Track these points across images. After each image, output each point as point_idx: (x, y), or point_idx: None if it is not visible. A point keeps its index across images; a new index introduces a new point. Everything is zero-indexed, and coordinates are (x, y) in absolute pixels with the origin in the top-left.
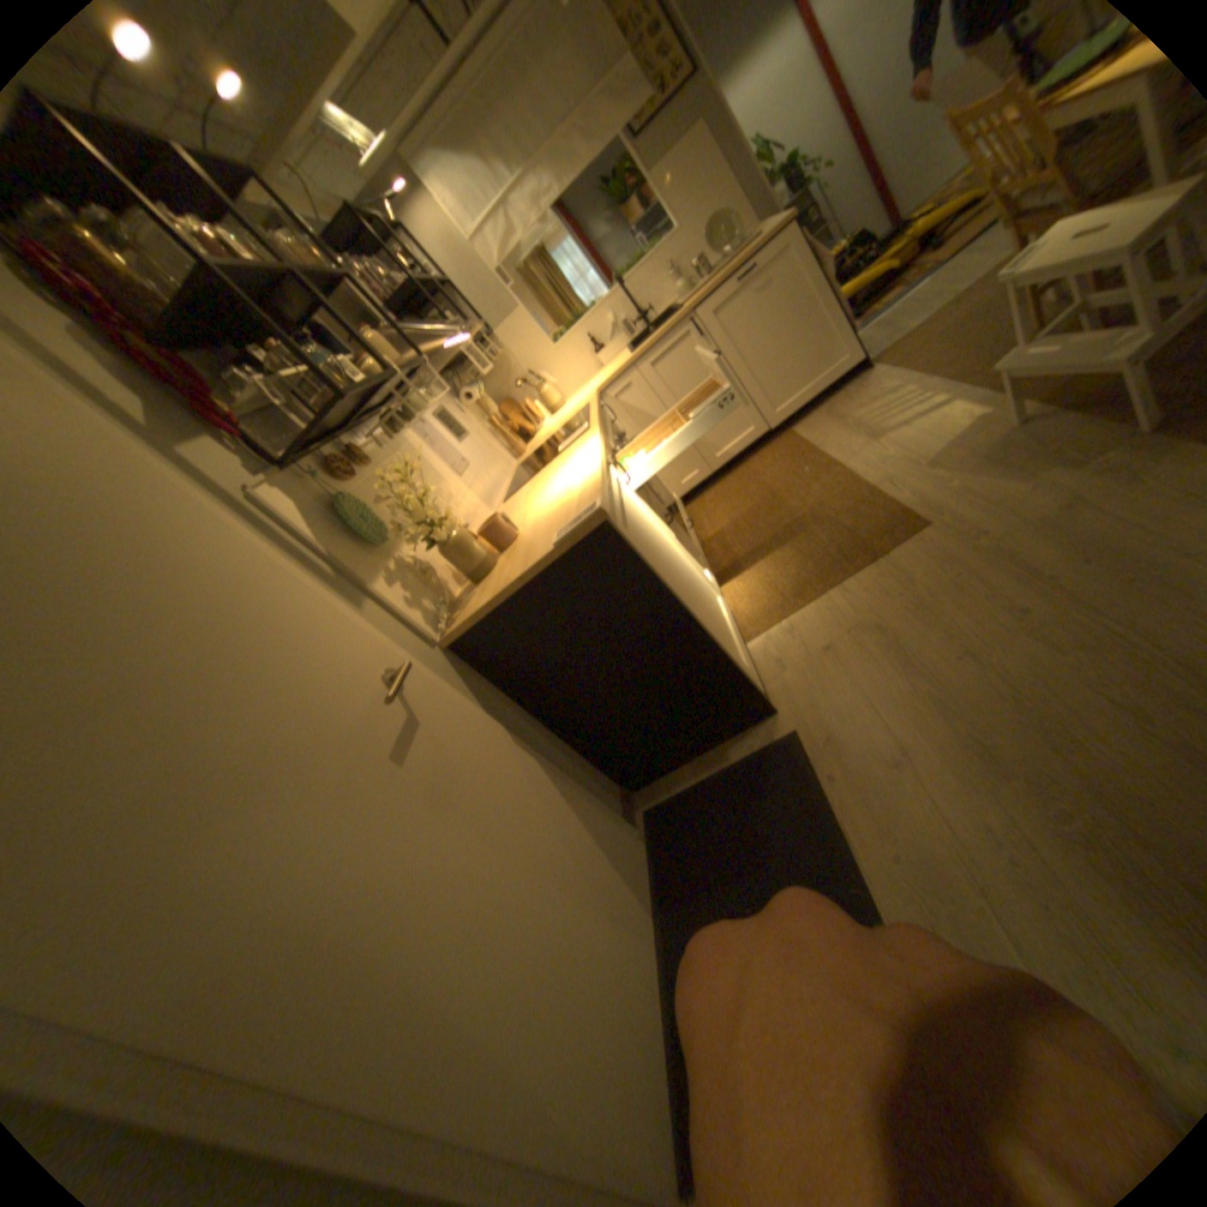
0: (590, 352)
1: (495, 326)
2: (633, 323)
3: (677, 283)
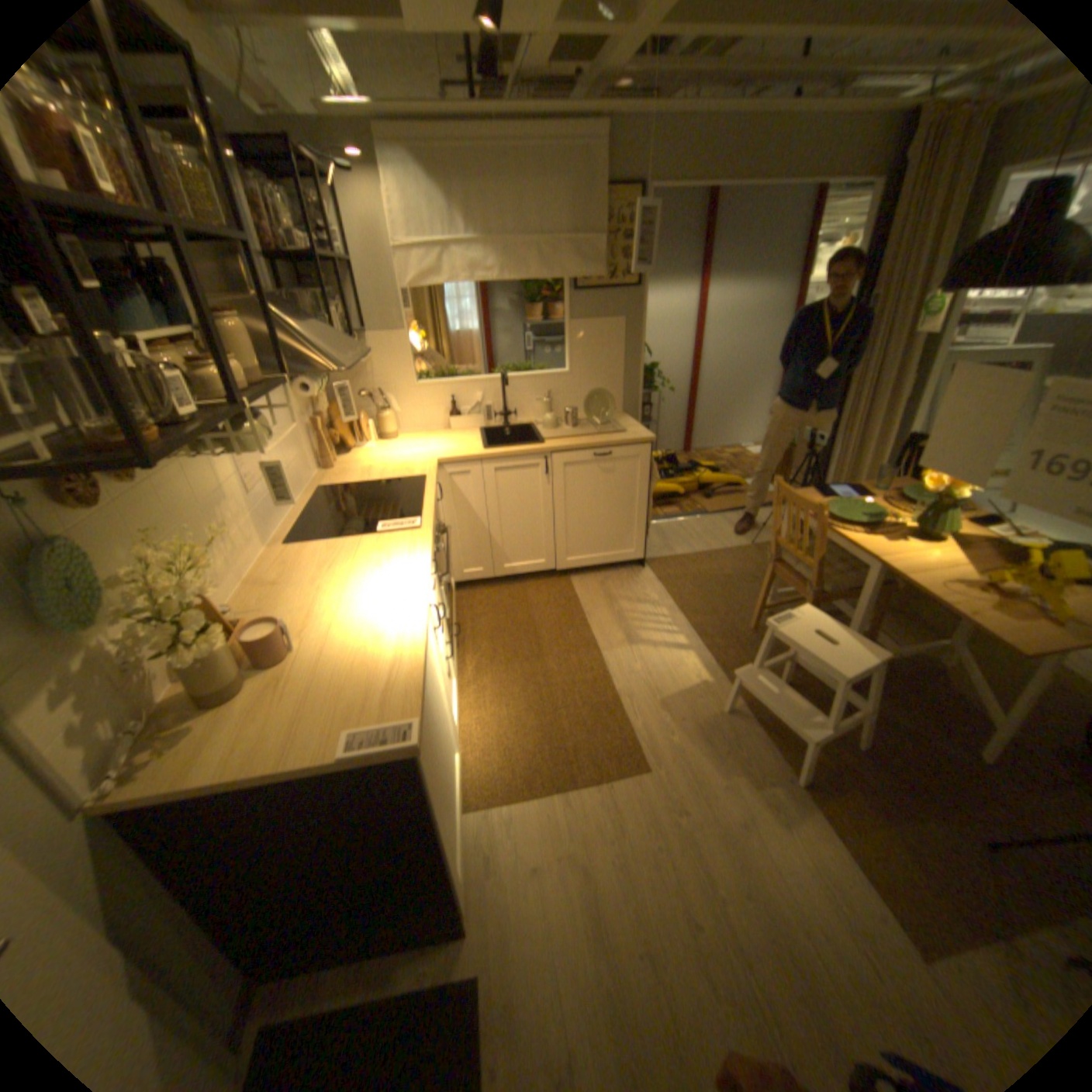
0: (443, 409)
1: (369, 329)
2: (493, 413)
3: (543, 408)
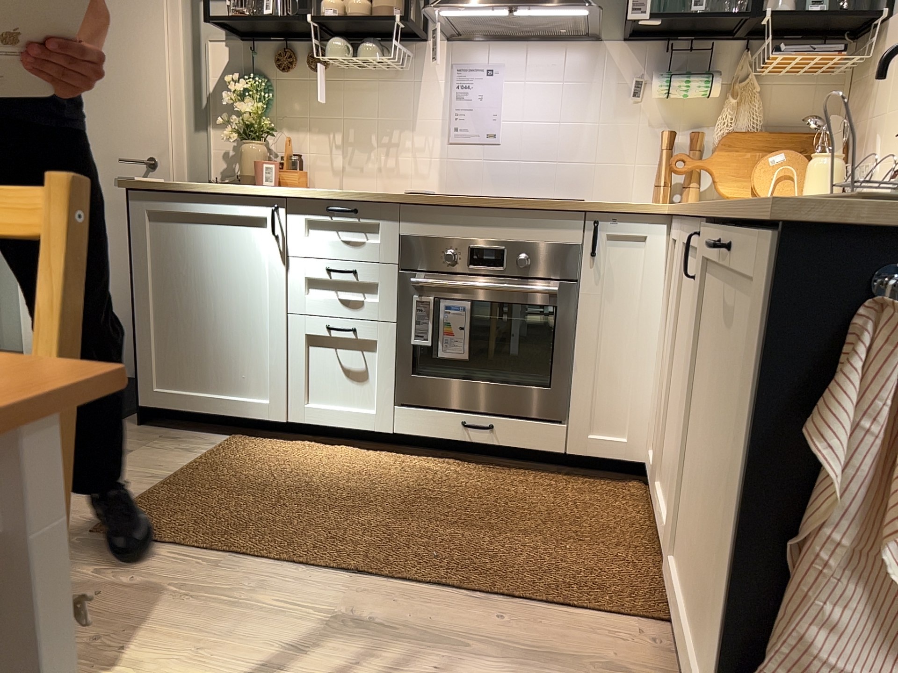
0: None
1: (889, 16)
2: None
3: None
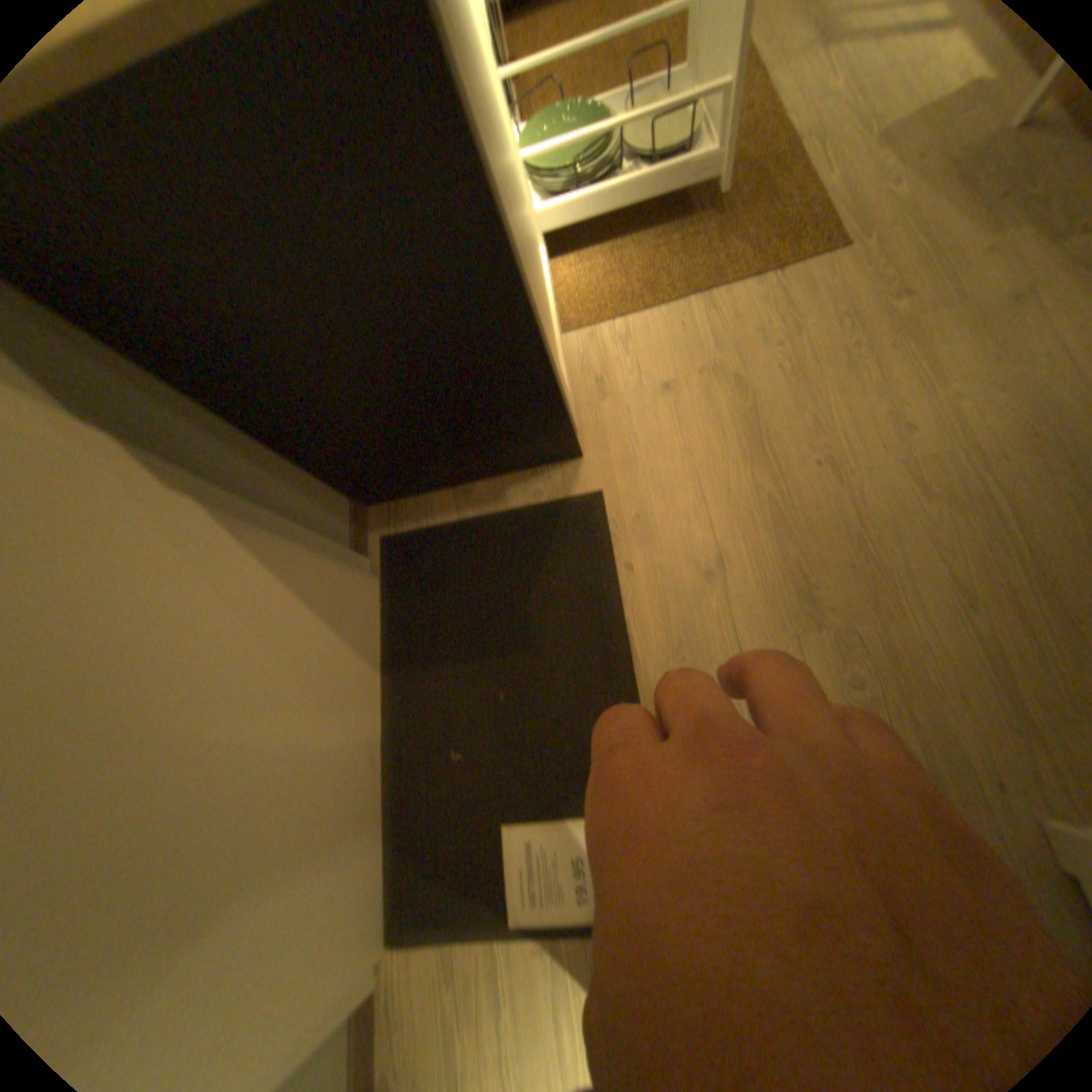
0: None
1: None
2: None
3: None
